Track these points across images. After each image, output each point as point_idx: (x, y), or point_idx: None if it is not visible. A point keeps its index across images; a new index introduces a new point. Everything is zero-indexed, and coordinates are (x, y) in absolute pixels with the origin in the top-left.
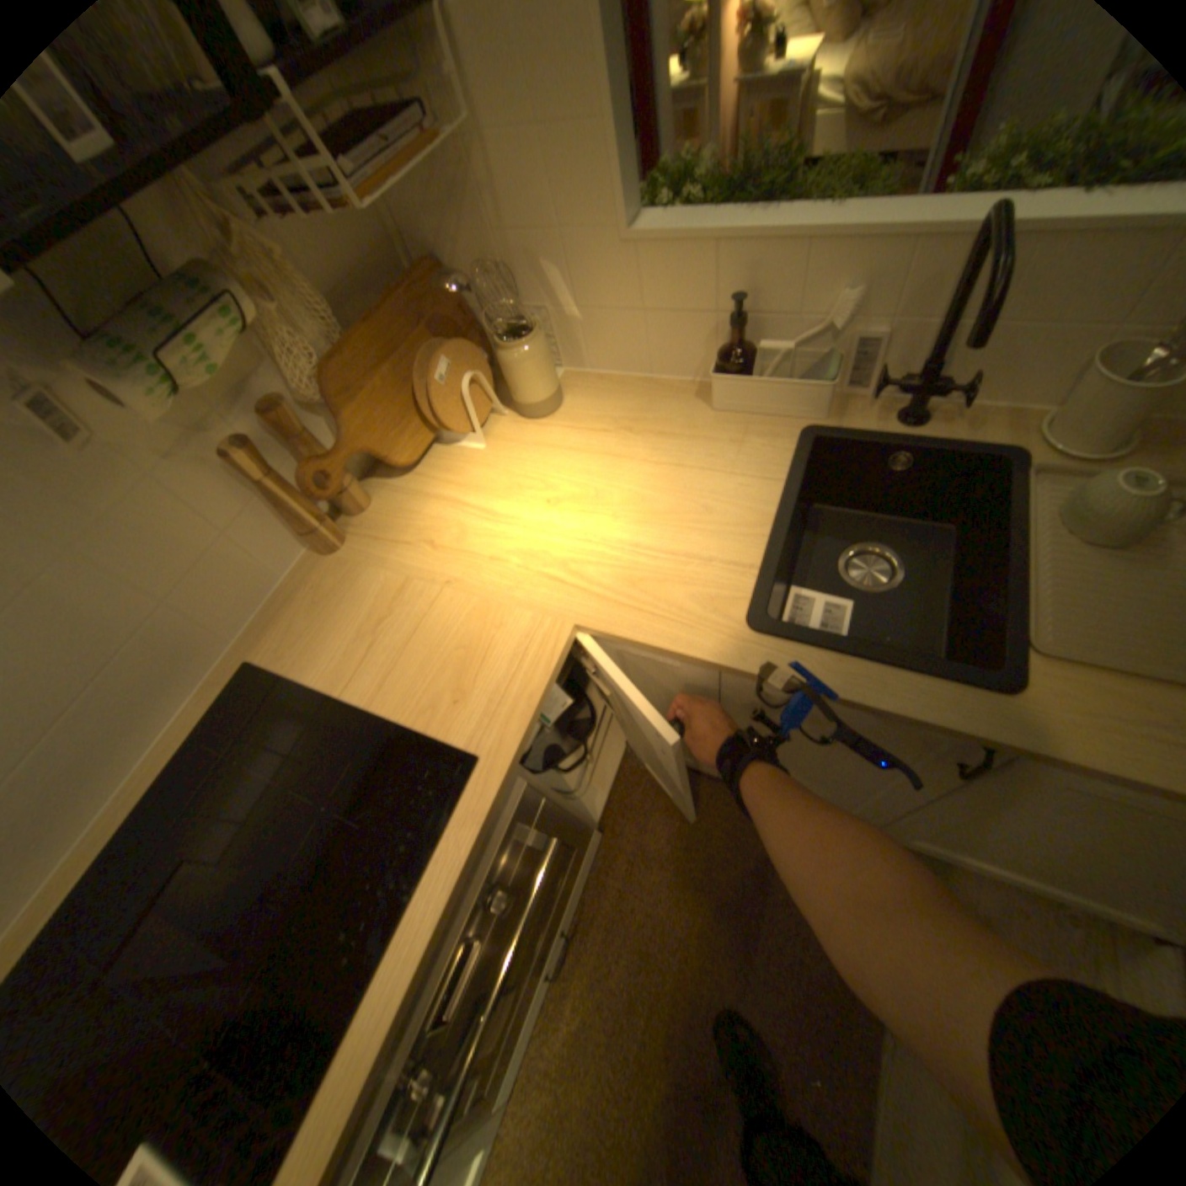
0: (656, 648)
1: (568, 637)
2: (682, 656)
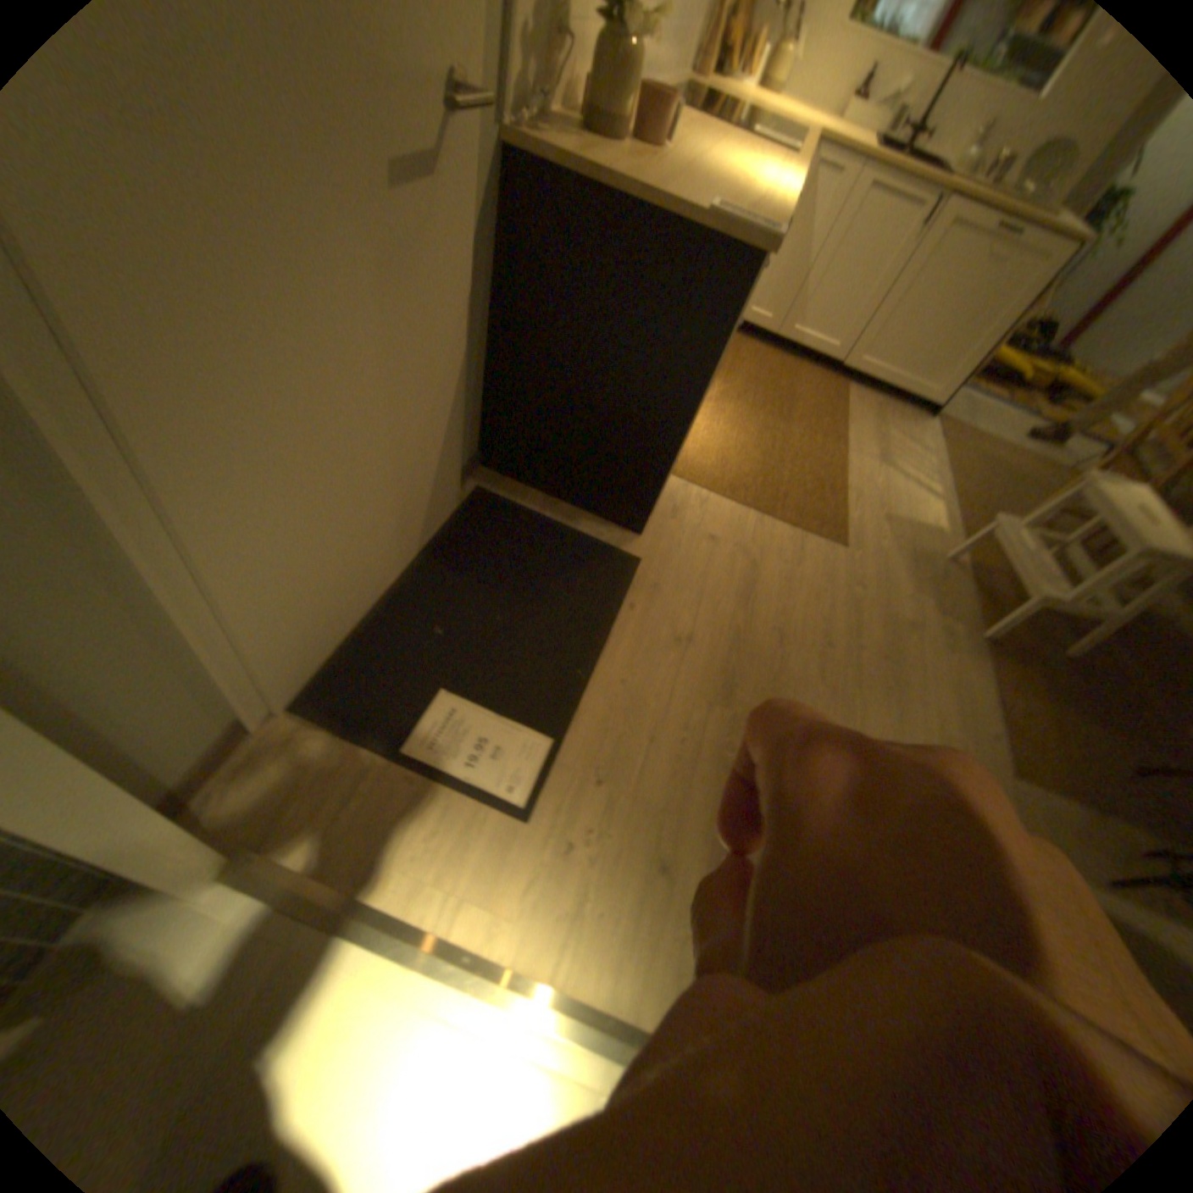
0: (844, 147)
1: (817, 130)
2: (855, 149)
